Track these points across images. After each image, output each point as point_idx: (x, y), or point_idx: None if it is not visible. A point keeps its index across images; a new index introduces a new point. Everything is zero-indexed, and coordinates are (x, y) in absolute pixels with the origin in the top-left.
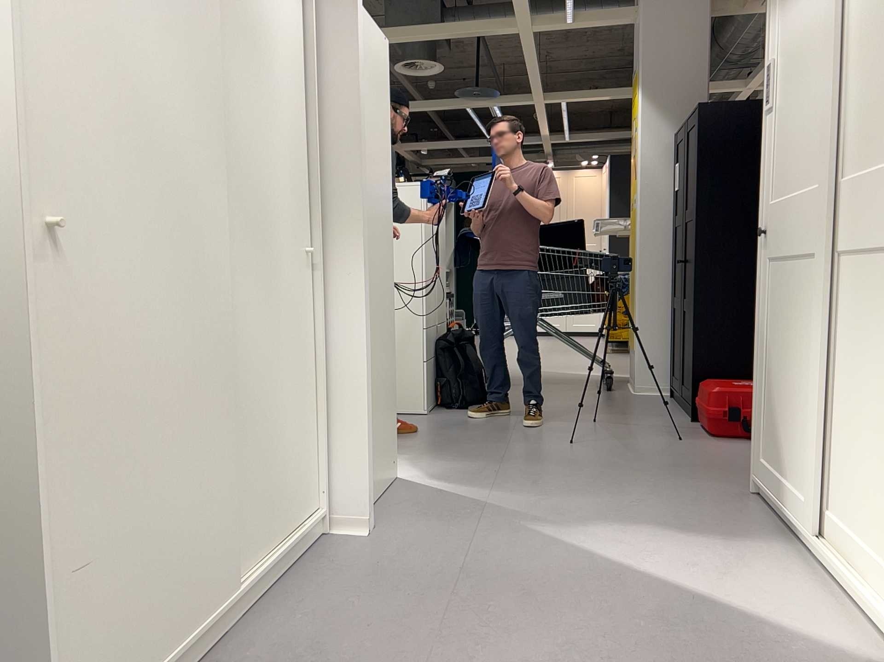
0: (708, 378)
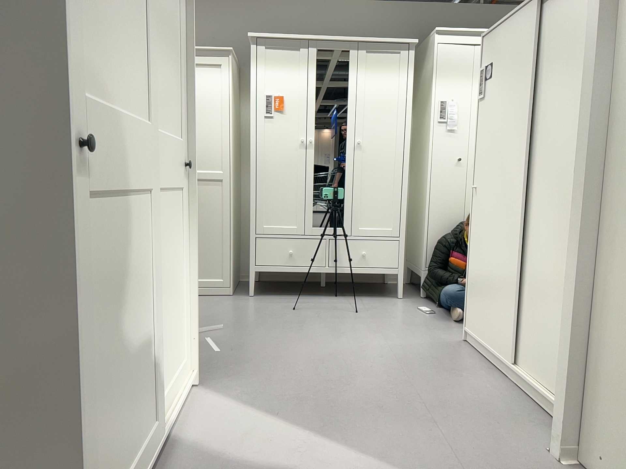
0: None
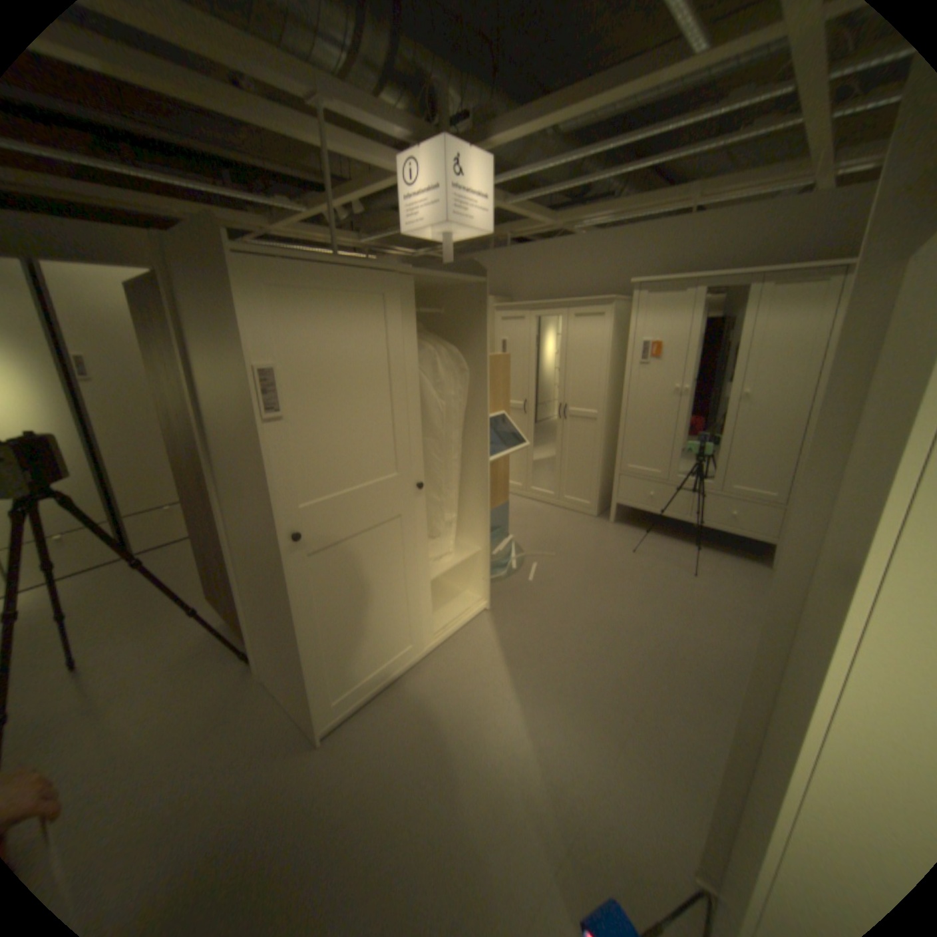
0: None
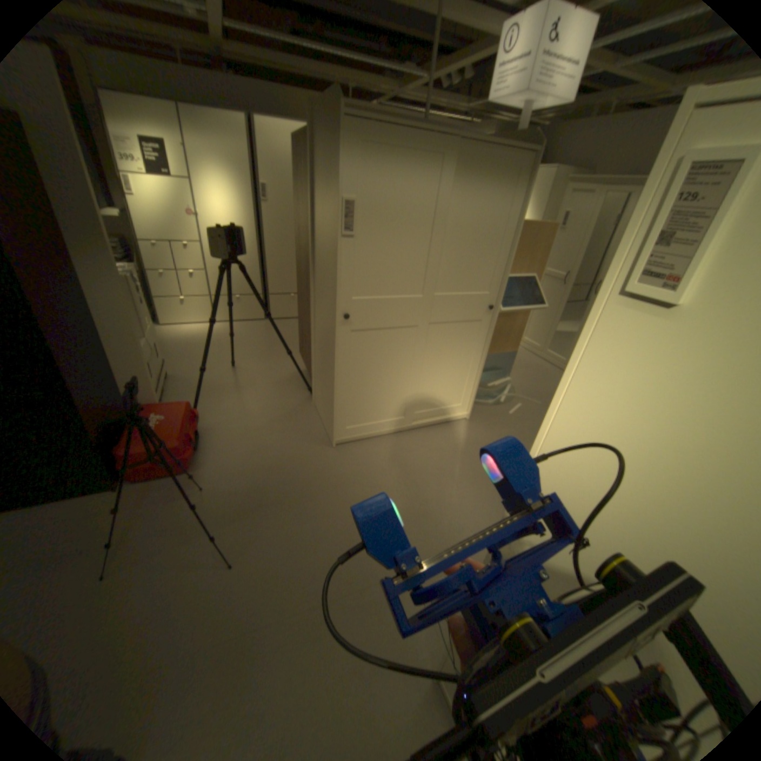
0: (108, 448)
